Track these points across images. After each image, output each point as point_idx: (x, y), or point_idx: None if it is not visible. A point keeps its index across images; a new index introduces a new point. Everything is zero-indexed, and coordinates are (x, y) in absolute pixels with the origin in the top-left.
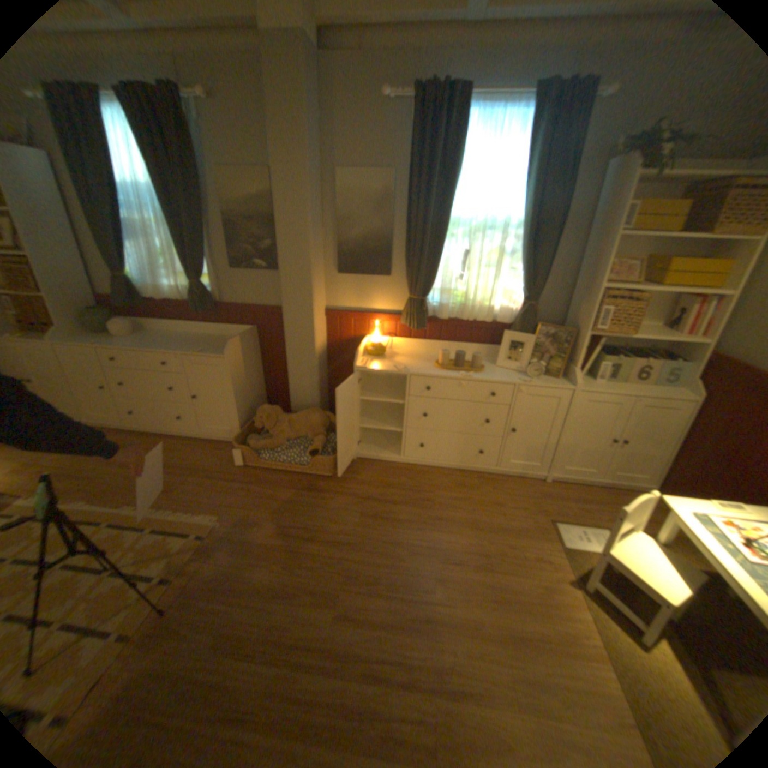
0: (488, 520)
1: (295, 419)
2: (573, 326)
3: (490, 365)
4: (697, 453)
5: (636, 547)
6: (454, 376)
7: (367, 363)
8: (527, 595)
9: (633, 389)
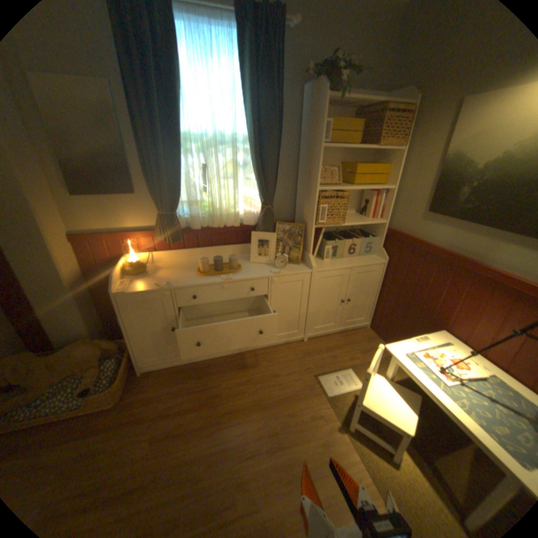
0: (269, 395)
1: (55, 360)
2: (301, 221)
3: (246, 262)
4: (389, 298)
5: (376, 389)
6: (217, 281)
7: (126, 285)
8: (311, 459)
9: (347, 262)
